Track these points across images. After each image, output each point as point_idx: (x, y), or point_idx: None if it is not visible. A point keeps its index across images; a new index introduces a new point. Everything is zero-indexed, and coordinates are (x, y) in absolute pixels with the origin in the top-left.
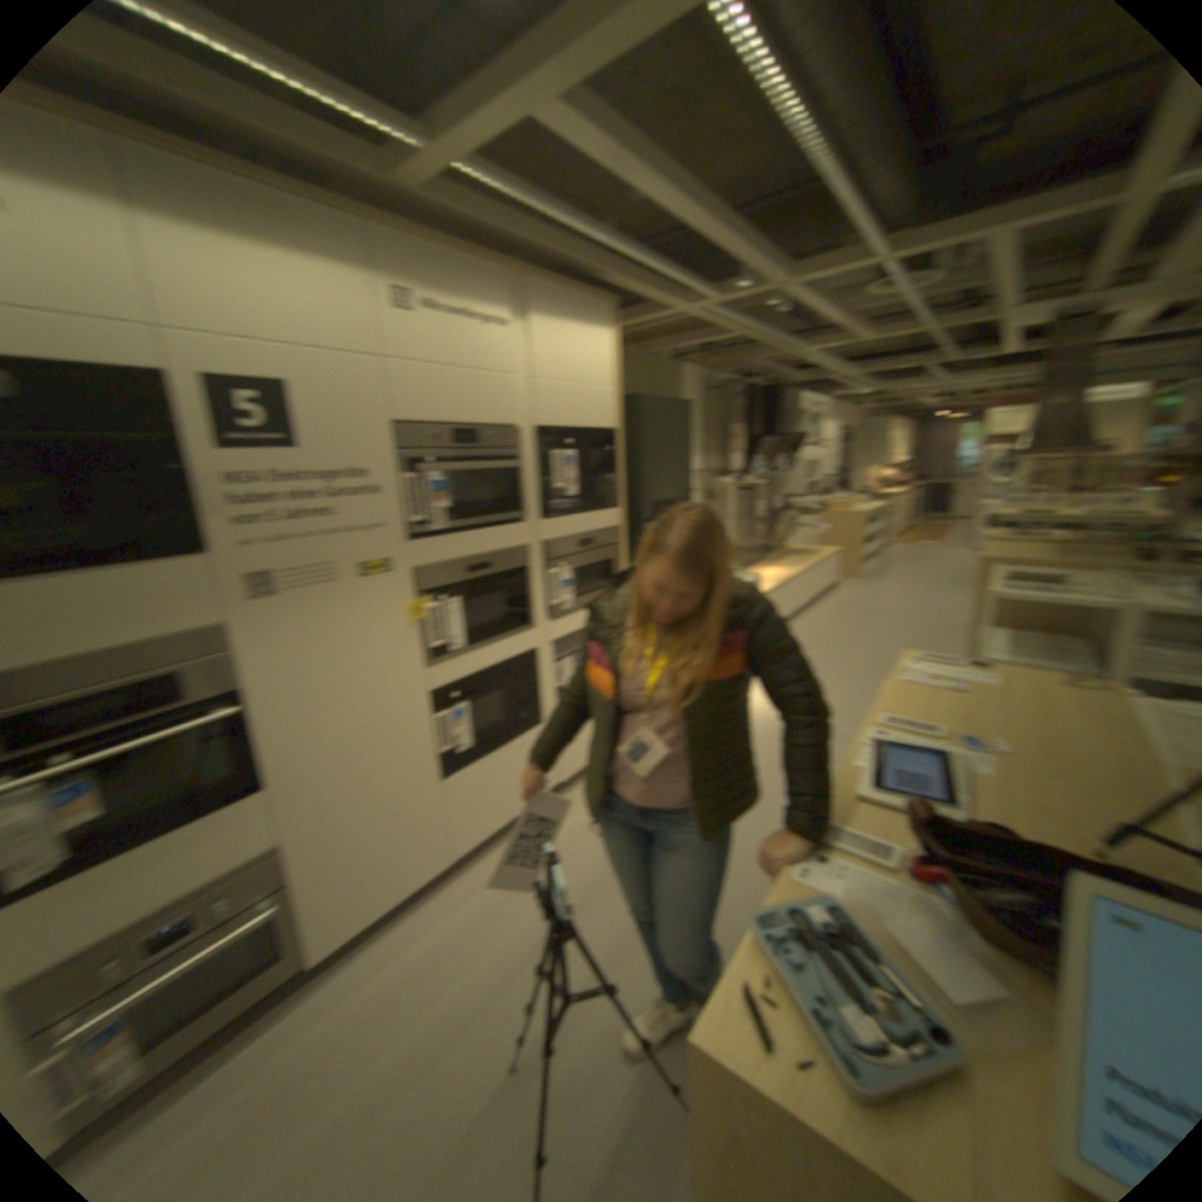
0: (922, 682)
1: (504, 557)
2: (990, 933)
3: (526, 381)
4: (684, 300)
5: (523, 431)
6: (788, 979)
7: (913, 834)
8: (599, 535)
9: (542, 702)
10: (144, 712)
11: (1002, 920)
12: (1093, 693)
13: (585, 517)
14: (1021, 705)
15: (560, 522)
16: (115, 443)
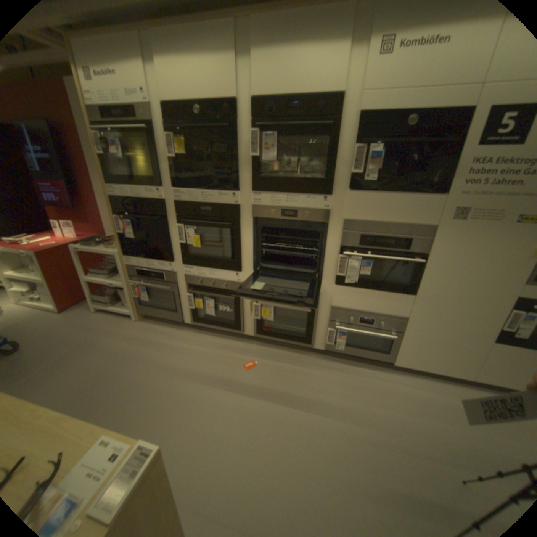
0: None
1: None
2: None
3: None
4: None
5: None
6: None
7: None
8: None
9: None
10: (399, 249)
11: None
12: None
13: None
14: None
15: None
16: (443, 142)
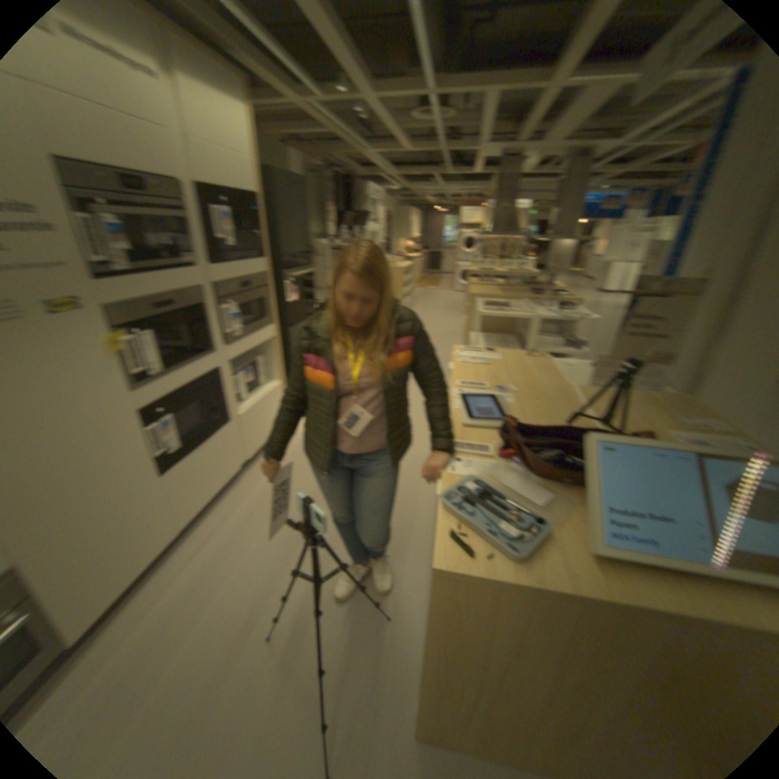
0: (465, 362)
1: (182, 293)
2: (534, 473)
3: (179, 136)
4: (294, 92)
5: (183, 183)
6: (463, 521)
7: (489, 437)
8: (253, 277)
9: (226, 405)
10: None
11: (537, 466)
12: (534, 359)
13: (241, 262)
14: (510, 368)
15: (223, 266)
16: None
